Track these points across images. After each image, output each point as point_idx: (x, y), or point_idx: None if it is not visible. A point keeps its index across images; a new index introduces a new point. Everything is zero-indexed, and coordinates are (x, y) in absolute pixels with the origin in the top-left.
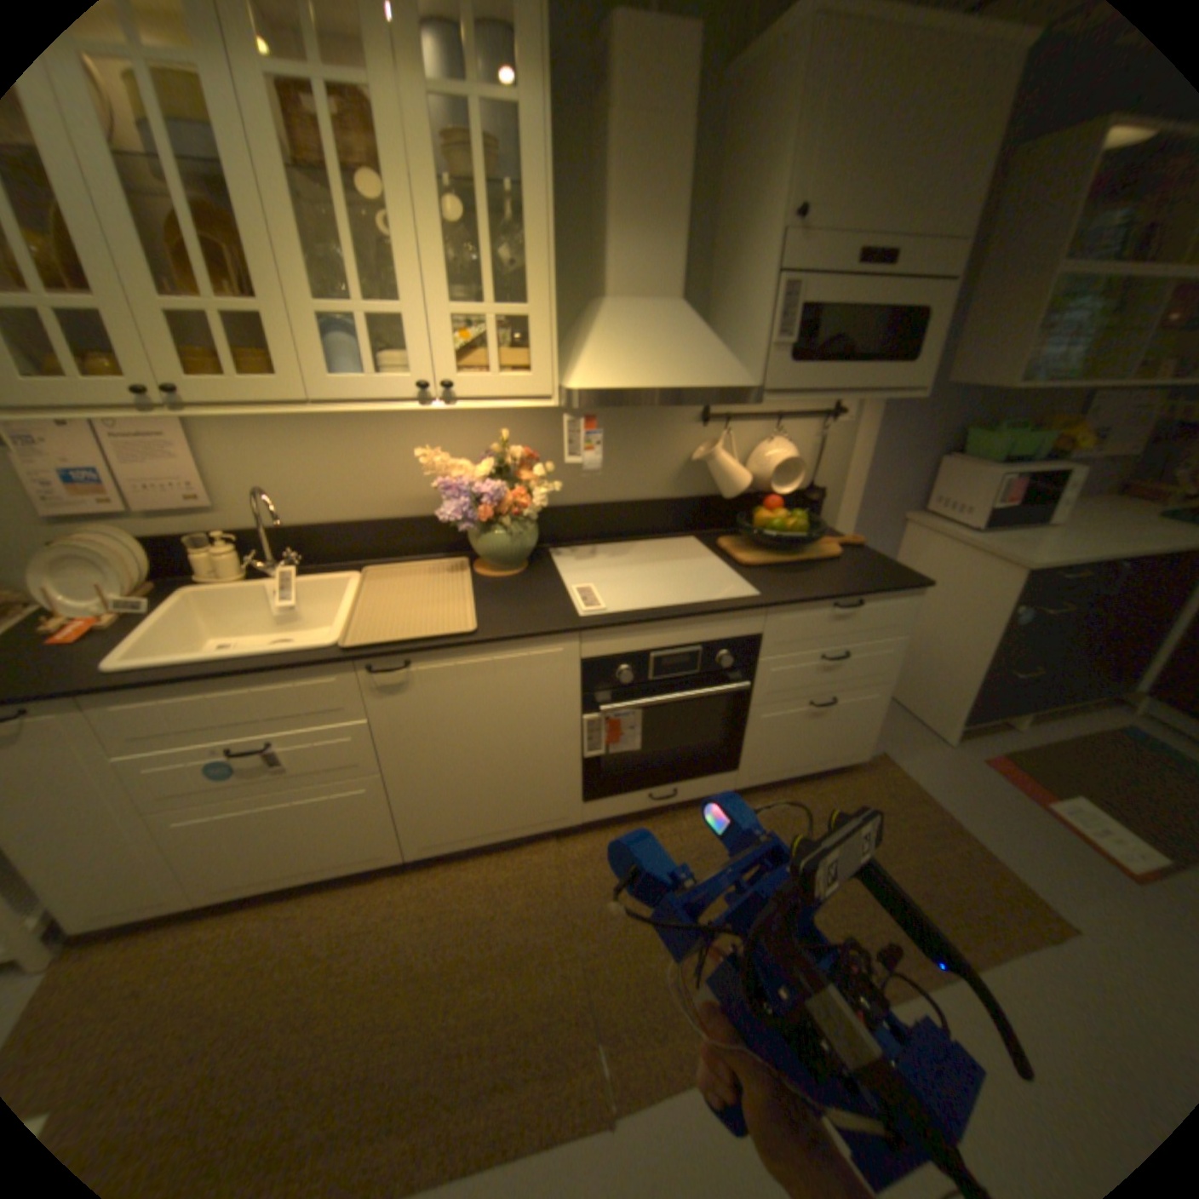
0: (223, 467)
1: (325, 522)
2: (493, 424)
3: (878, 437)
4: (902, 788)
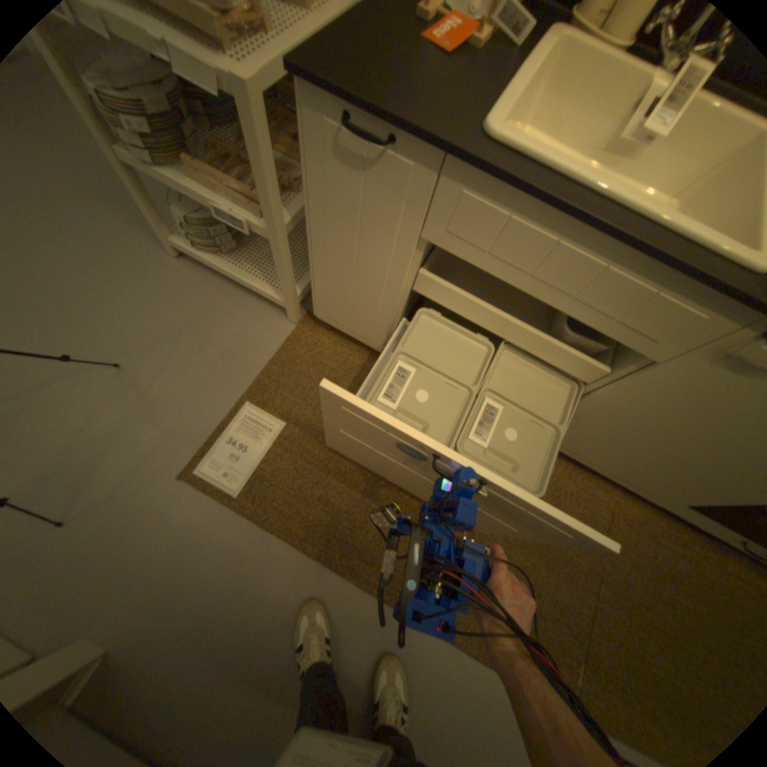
0: None
1: None
2: None
3: None
4: None
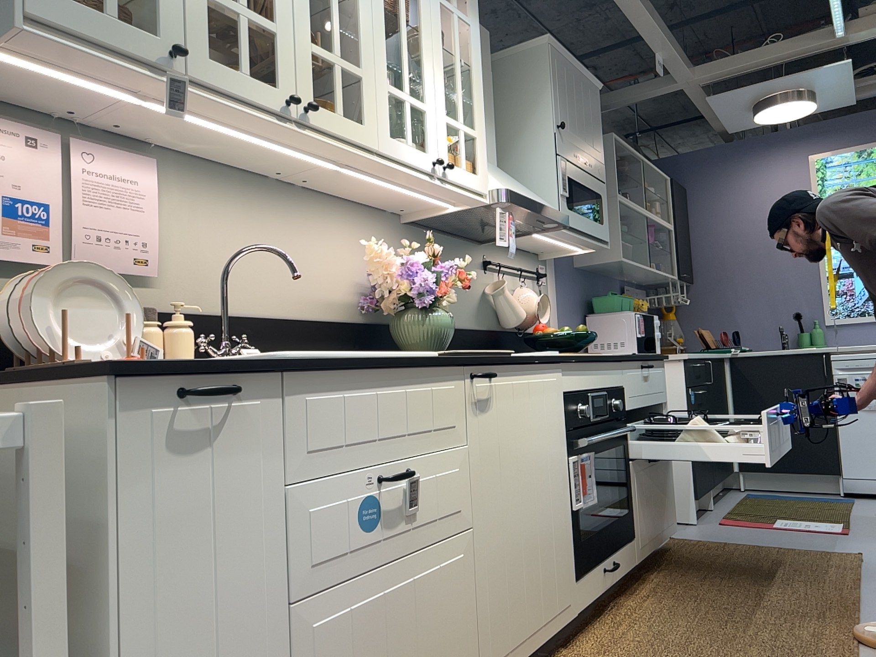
0: (172, 235)
1: (252, 314)
2: (387, 237)
3: (559, 298)
4: (704, 543)
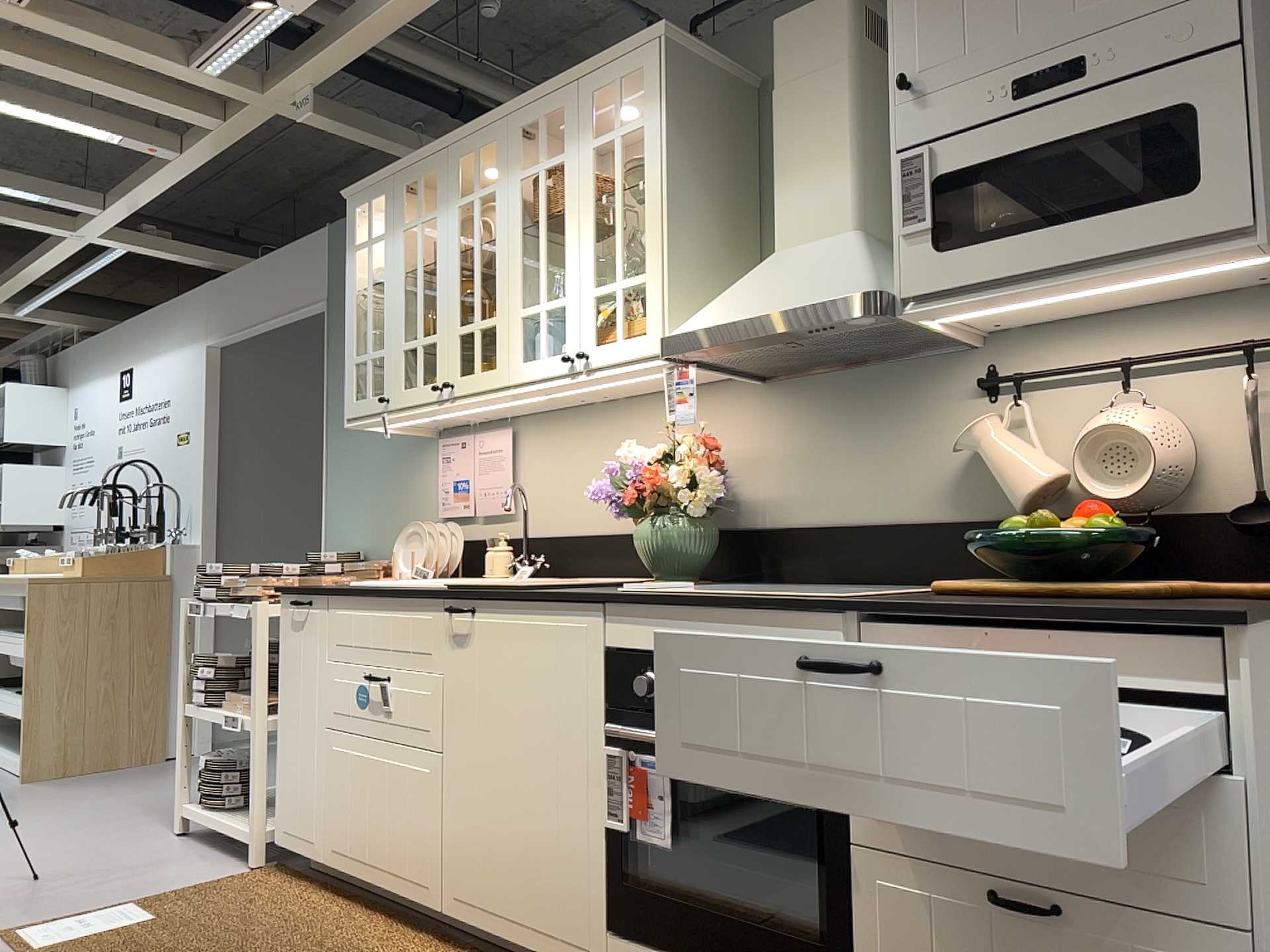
0: (527, 478)
1: (576, 533)
2: (707, 418)
3: None
4: None
